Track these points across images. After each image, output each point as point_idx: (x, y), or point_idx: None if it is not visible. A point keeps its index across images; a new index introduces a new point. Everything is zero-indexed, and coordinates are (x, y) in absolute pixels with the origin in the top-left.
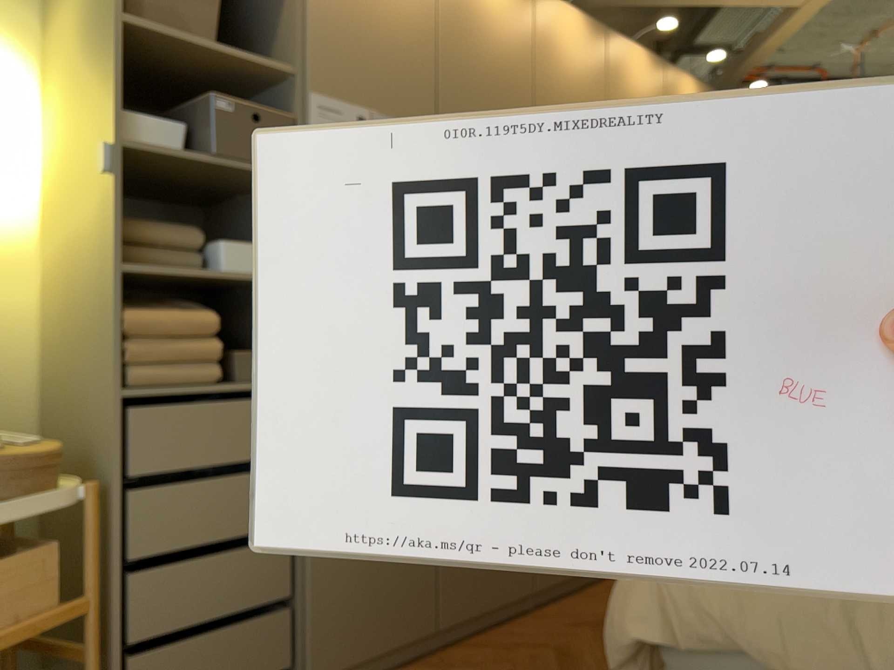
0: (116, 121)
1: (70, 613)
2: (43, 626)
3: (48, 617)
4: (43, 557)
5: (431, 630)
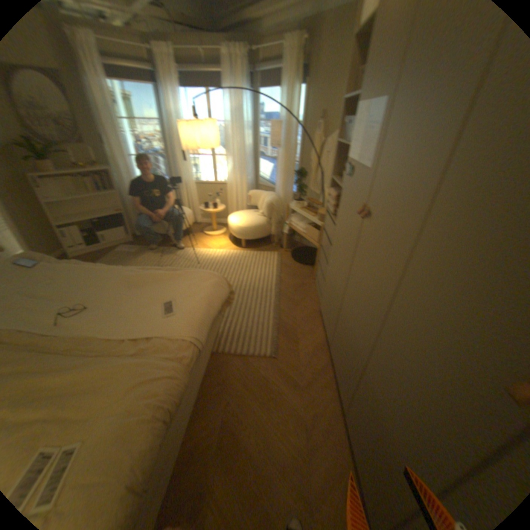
0: (341, 133)
1: (315, 245)
2: (312, 243)
3: (314, 243)
4: (317, 232)
5: (329, 344)
